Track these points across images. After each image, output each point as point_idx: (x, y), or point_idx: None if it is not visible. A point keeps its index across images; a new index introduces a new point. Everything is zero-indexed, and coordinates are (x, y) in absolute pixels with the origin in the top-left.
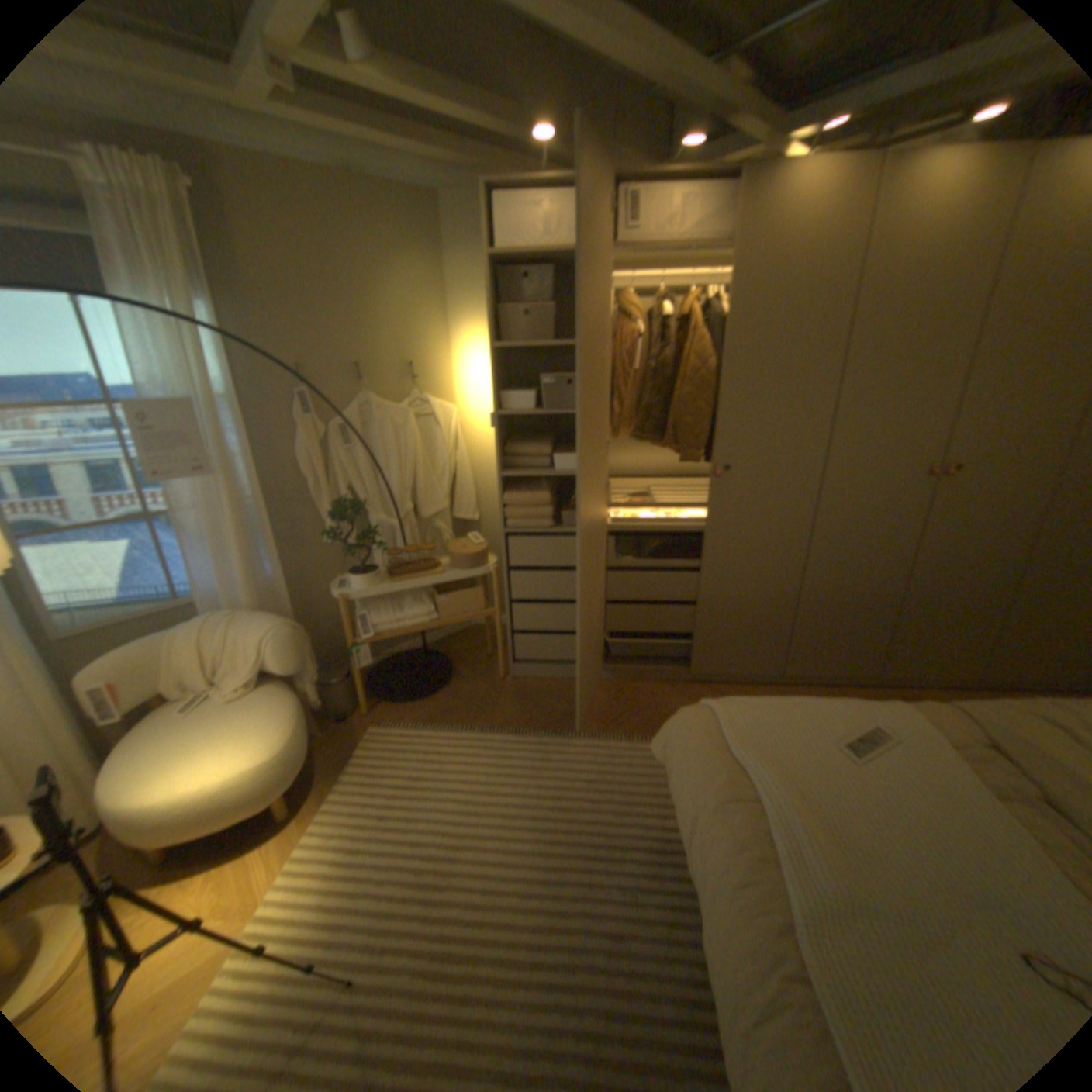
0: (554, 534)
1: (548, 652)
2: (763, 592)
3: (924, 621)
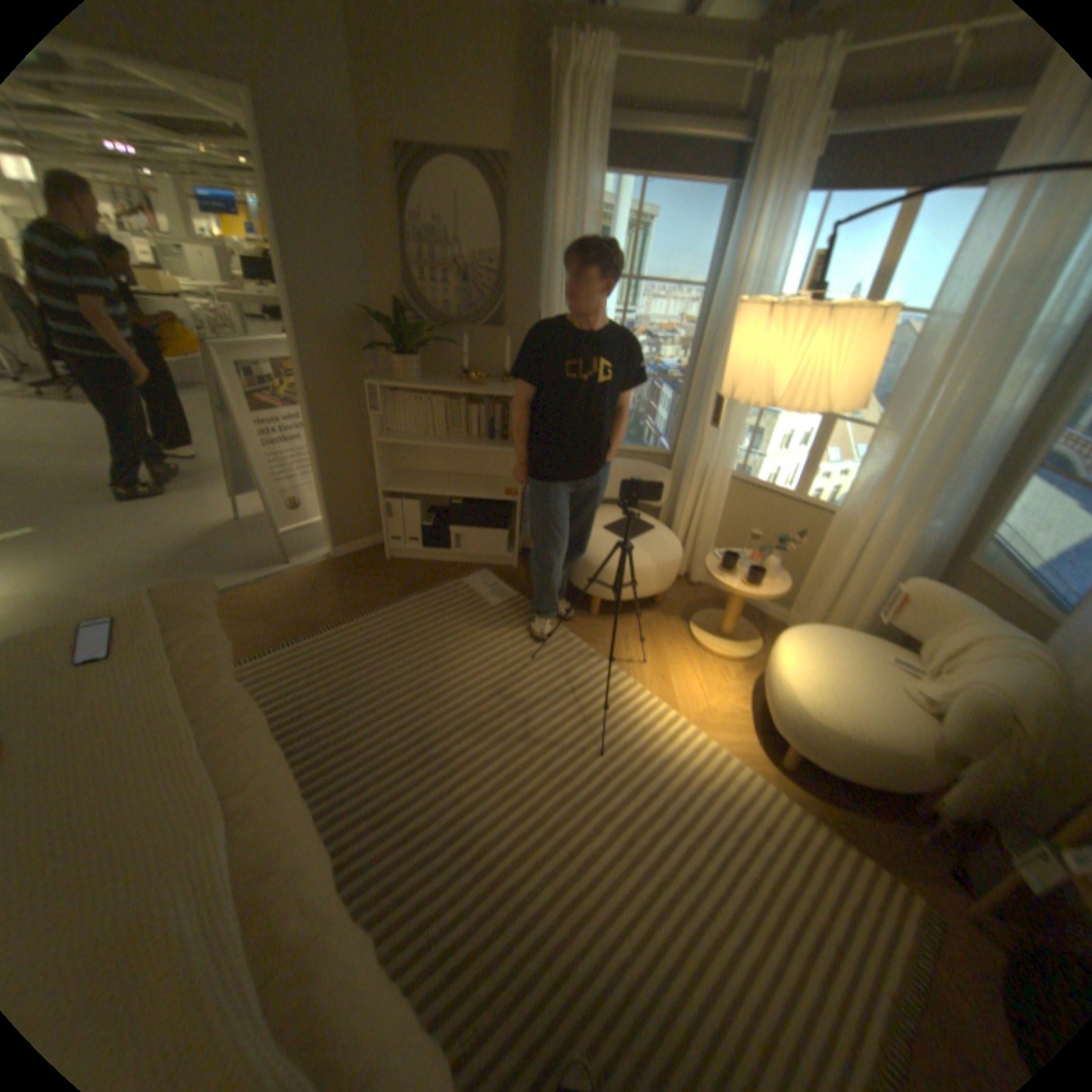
0: None
1: None
2: None
3: None
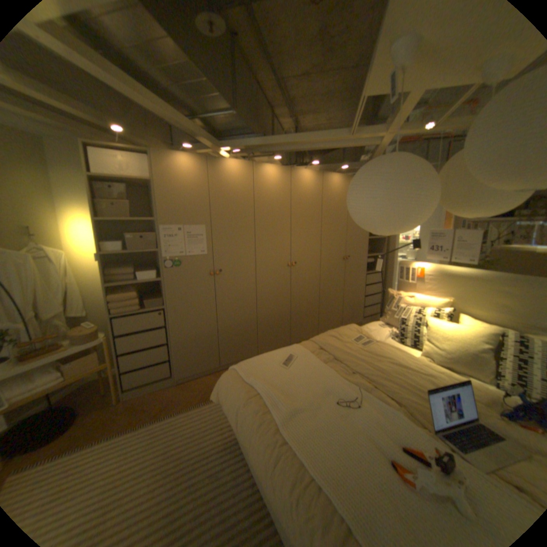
0: (140, 314)
1: (143, 380)
2: (243, 321)
3: (297, 319)
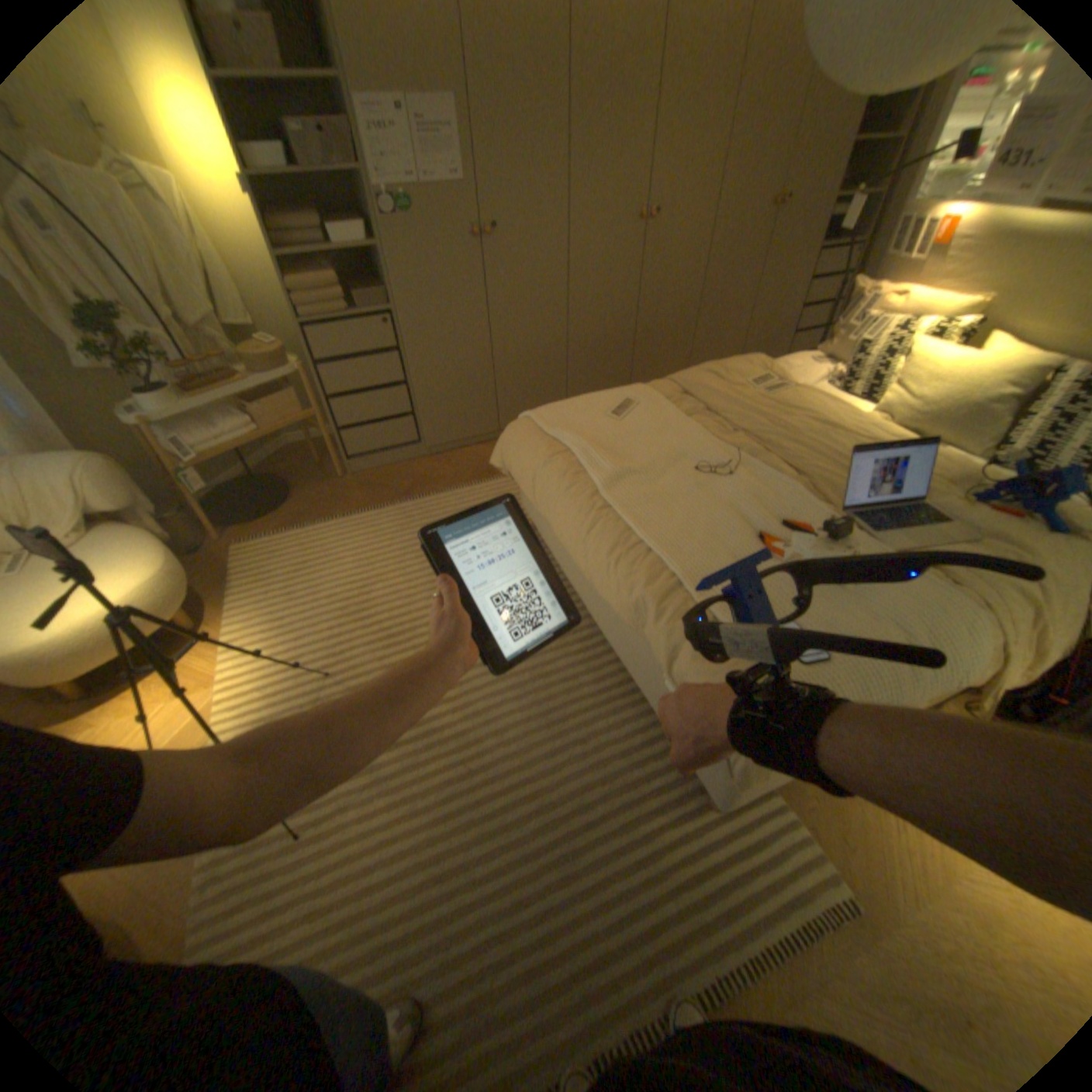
0: (349, 319)
1: (375, 442)
2: (539, 346)
3: (646, 349)
